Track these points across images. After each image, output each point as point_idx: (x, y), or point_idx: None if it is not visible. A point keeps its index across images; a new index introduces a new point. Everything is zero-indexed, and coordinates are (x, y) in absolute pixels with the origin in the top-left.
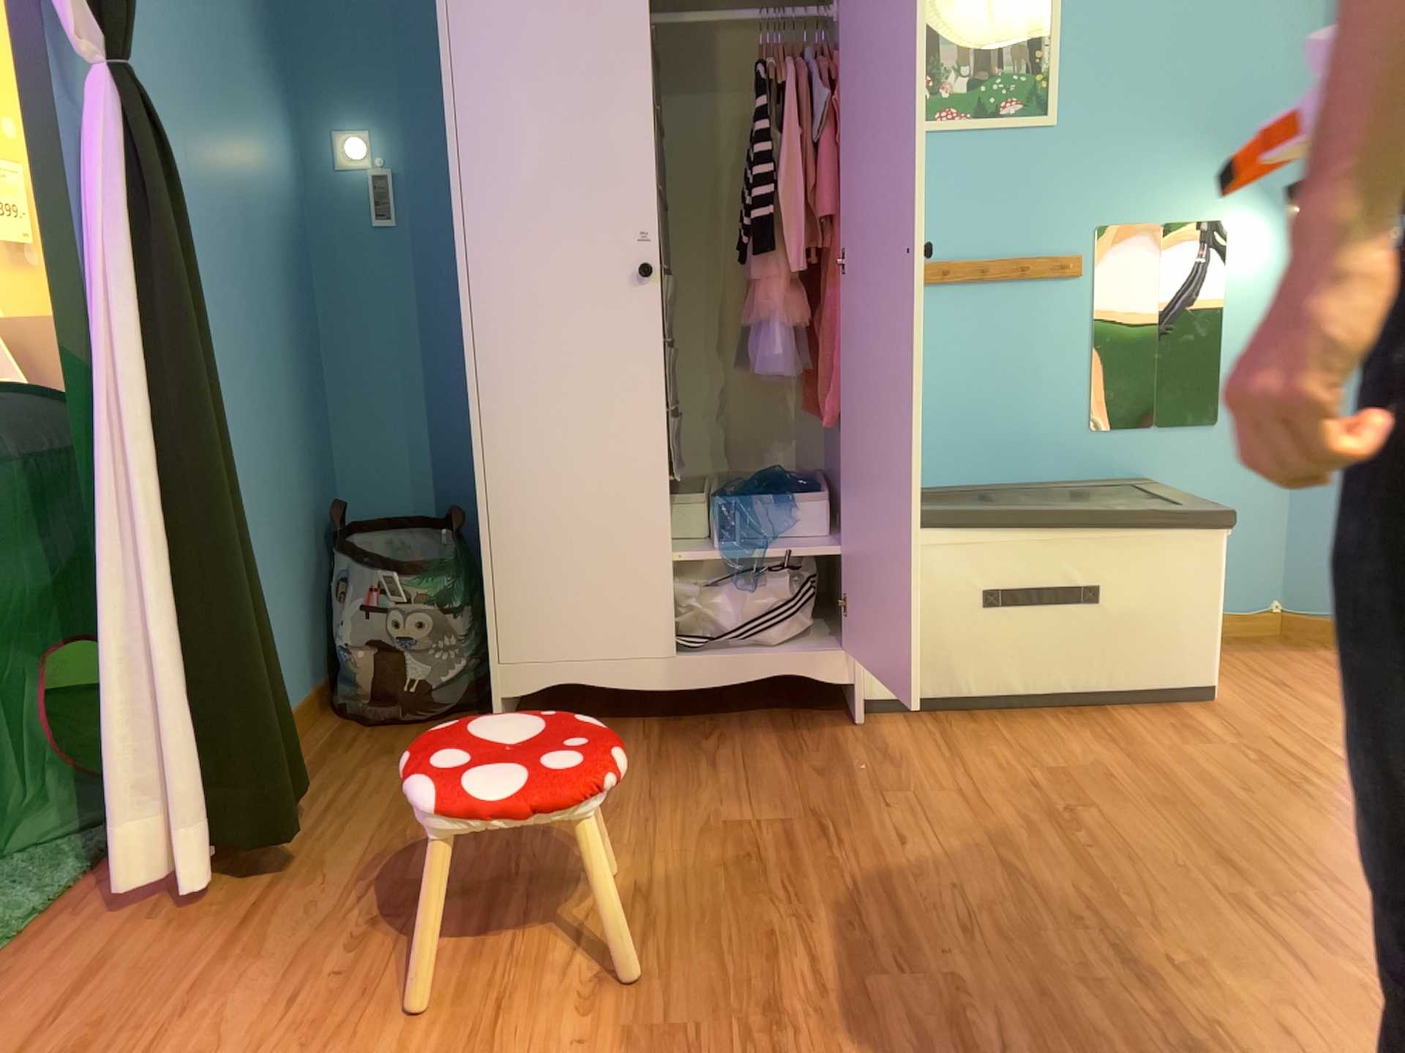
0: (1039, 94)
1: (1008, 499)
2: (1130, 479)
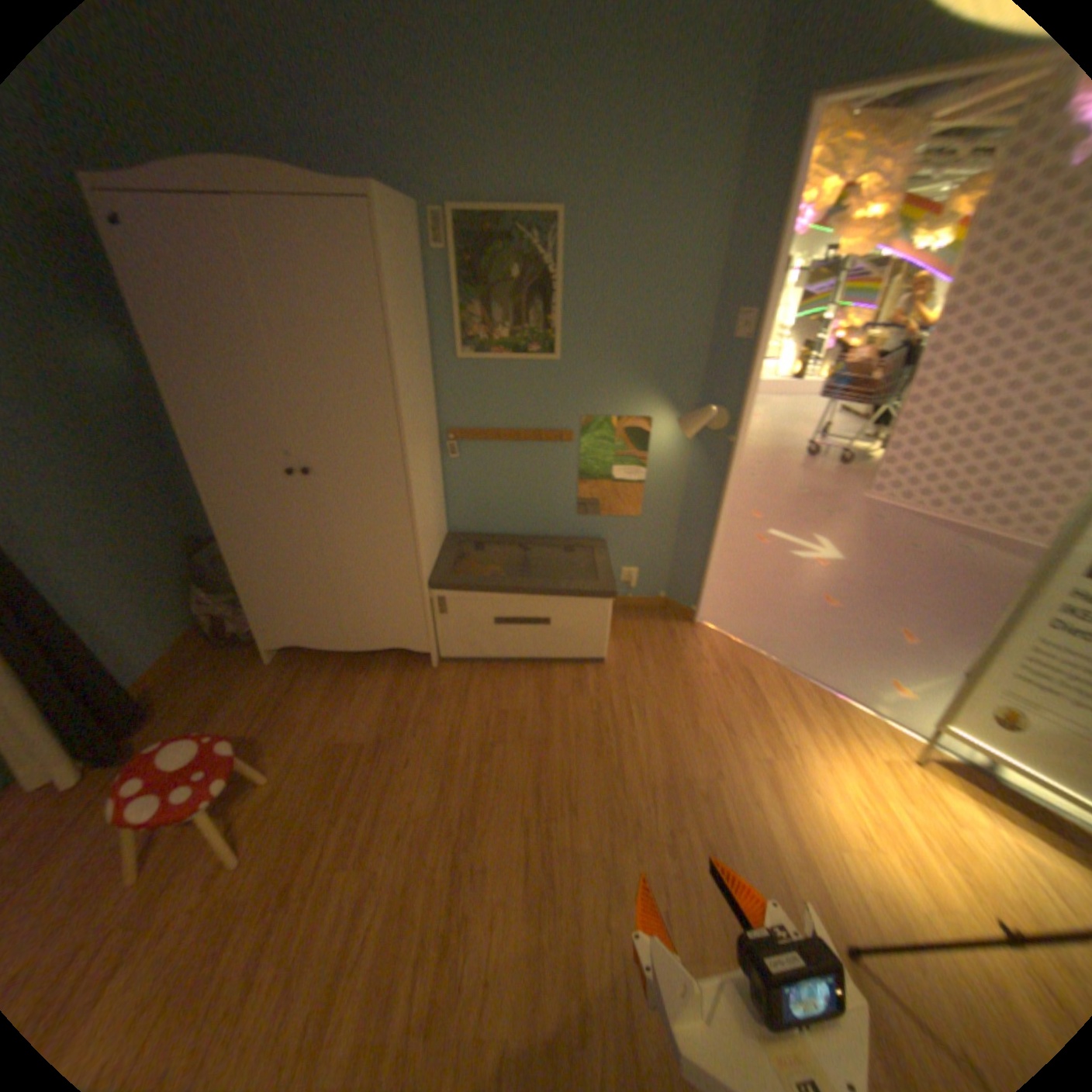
0: (551, 341)
1: (530, 551)
2: (595, 539)
